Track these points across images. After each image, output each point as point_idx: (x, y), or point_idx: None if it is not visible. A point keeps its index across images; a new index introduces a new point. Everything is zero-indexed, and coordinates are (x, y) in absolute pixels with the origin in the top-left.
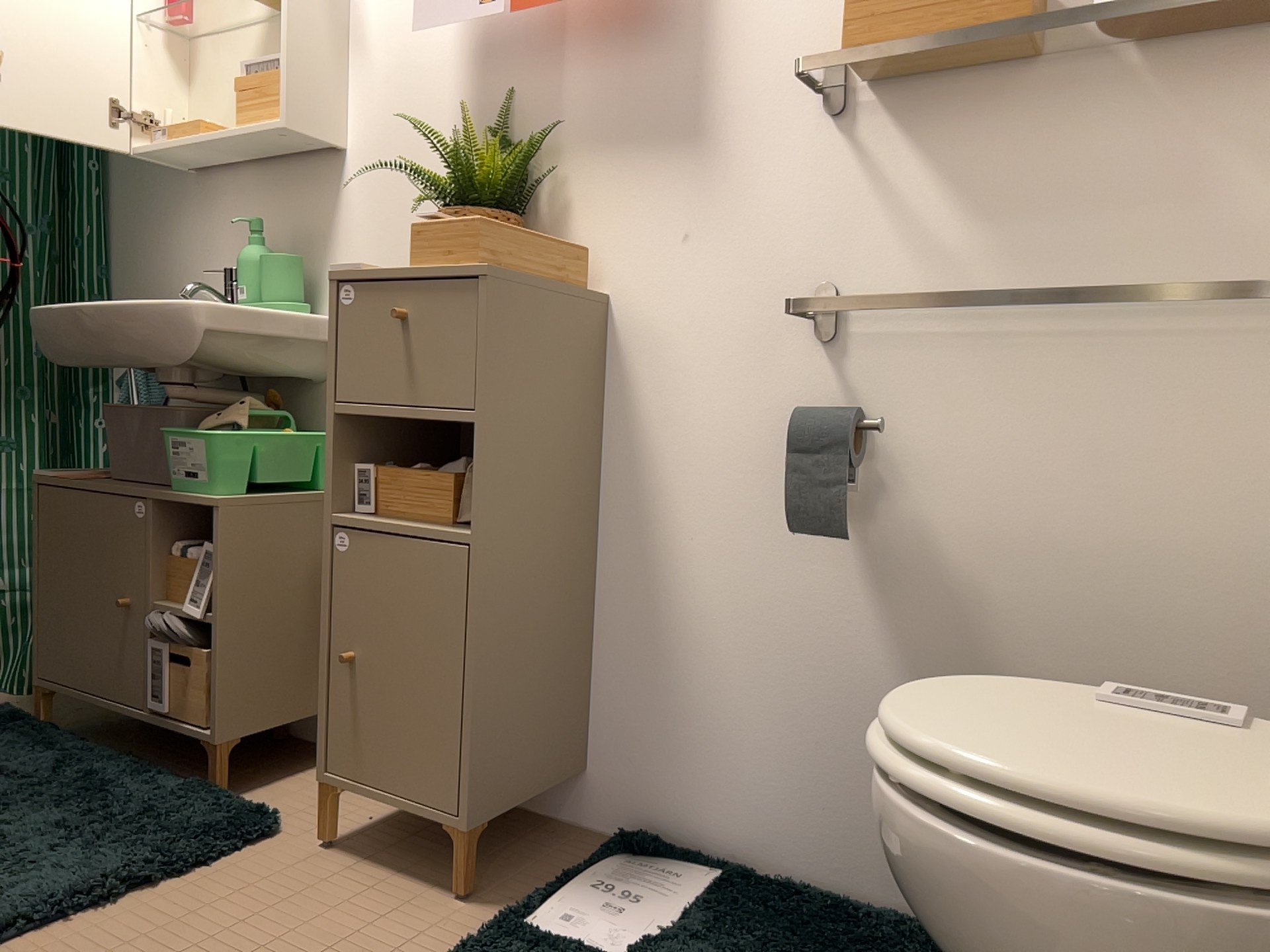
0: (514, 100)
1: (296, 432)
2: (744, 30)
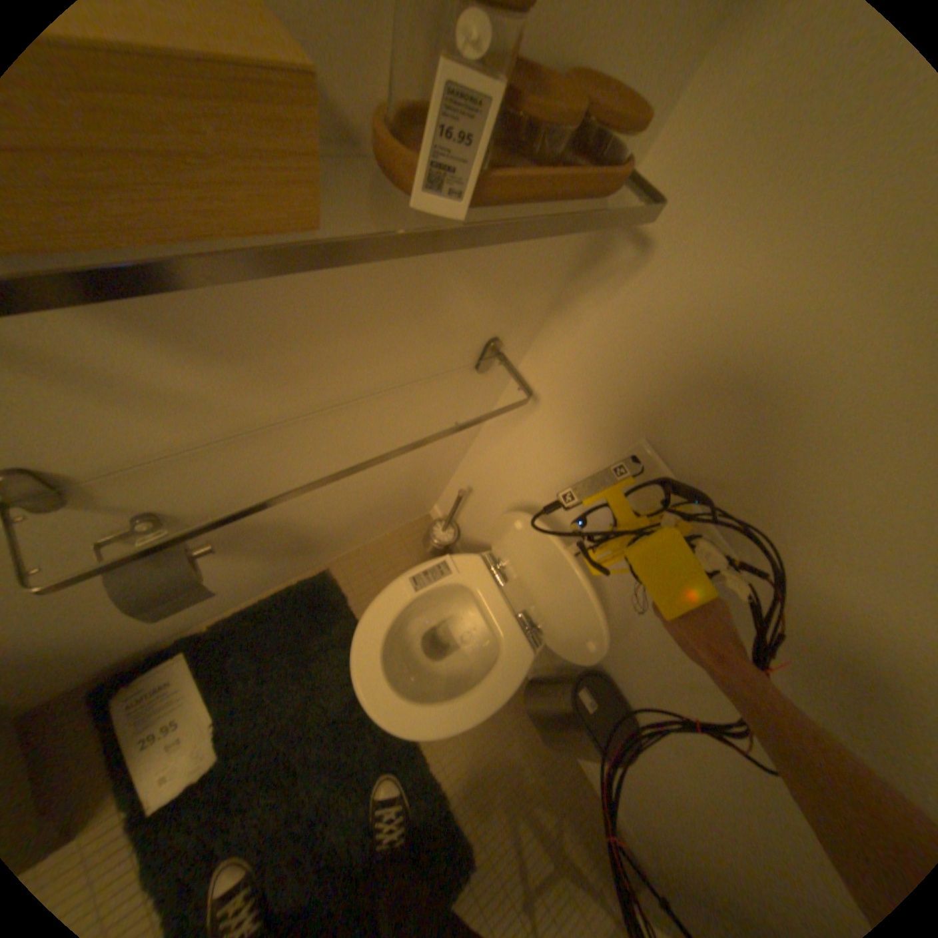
0: None
1: None
2: None
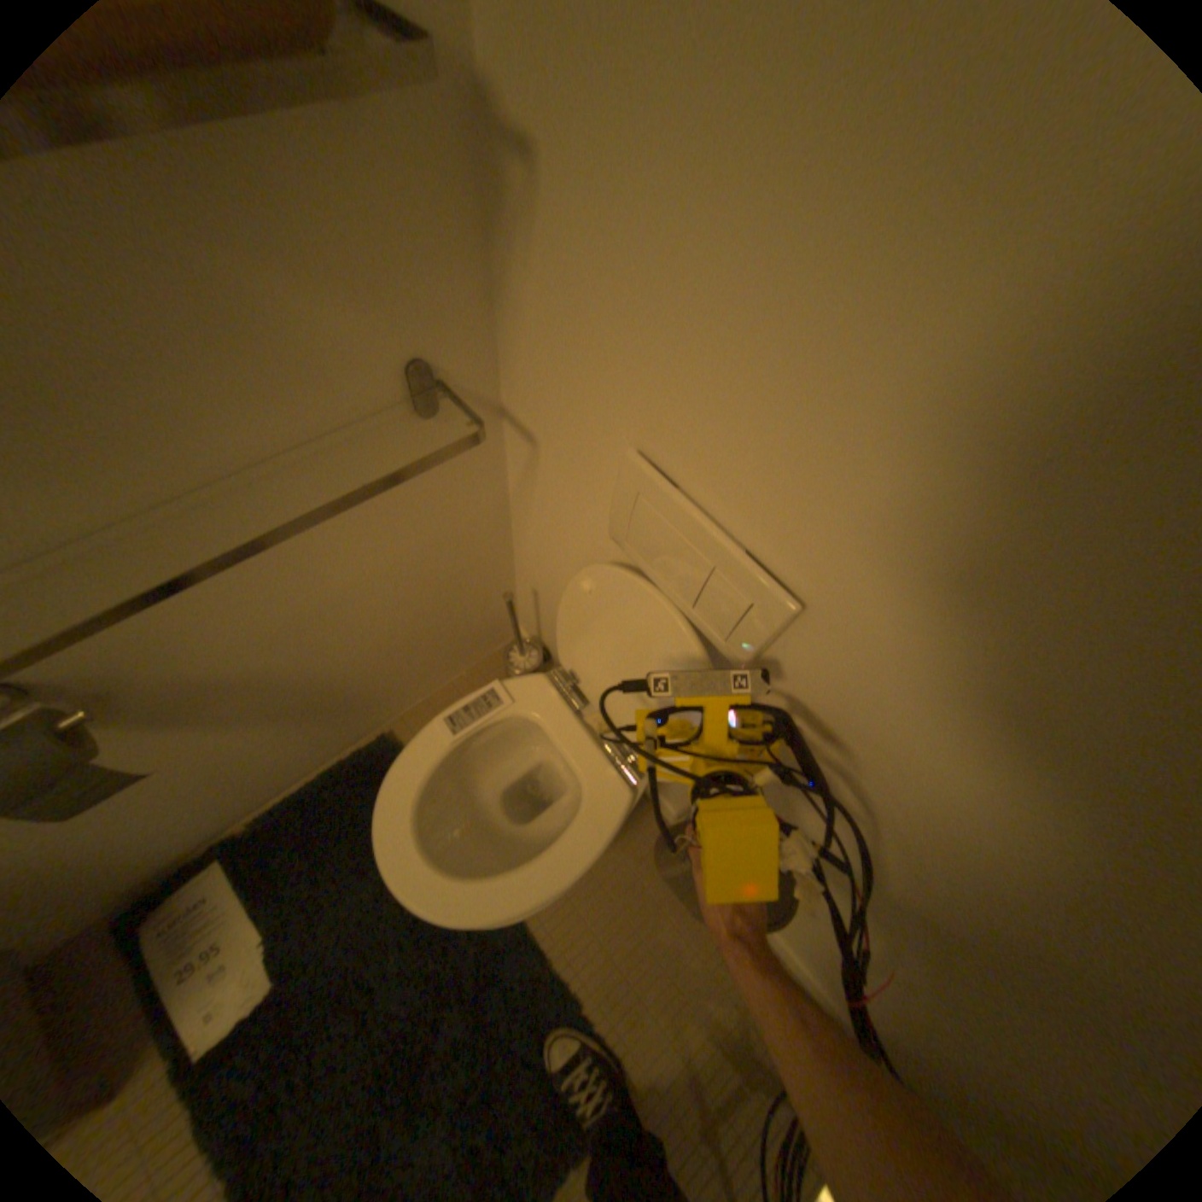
0: None
1: None
2: None
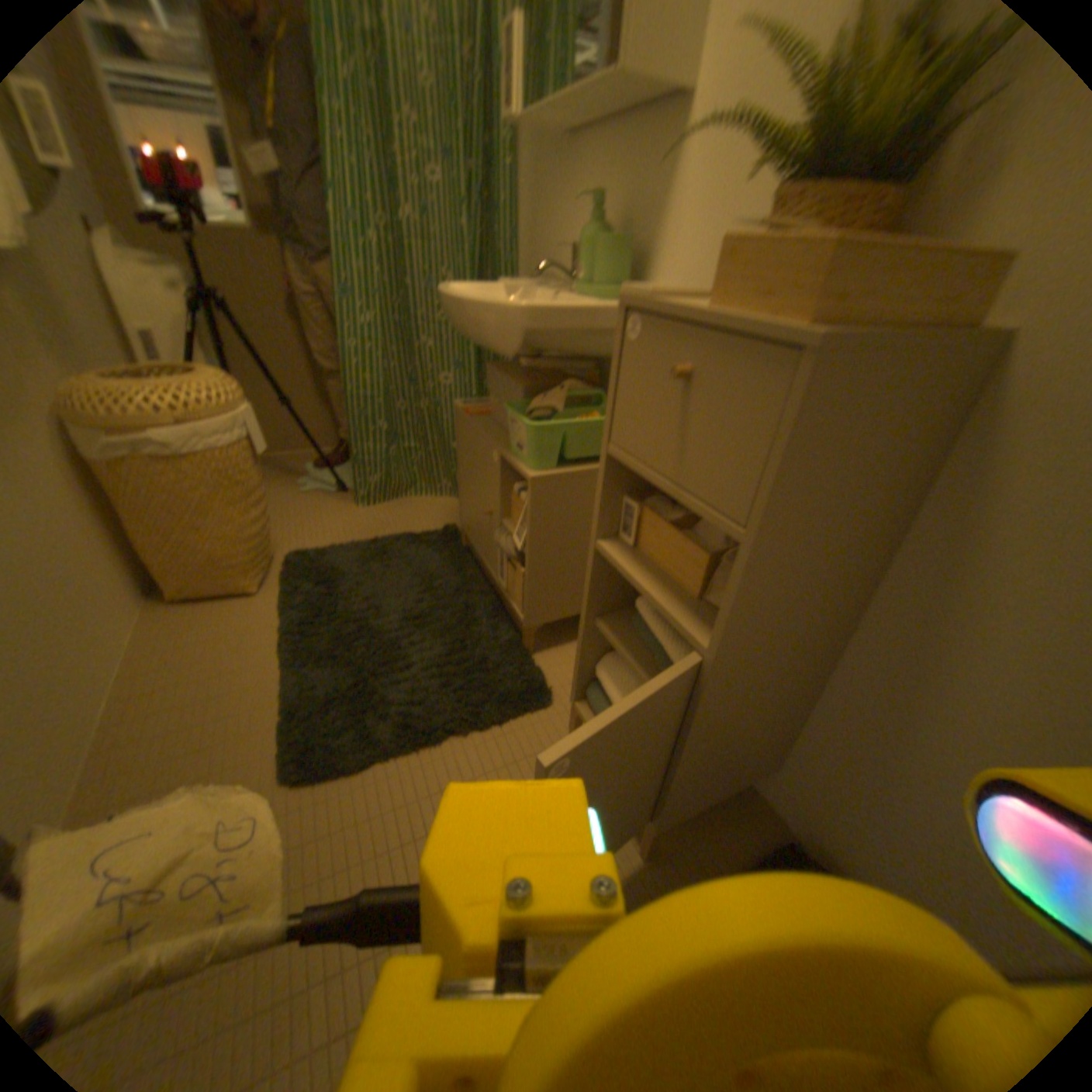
0: None
1: (596, 419)
2: None
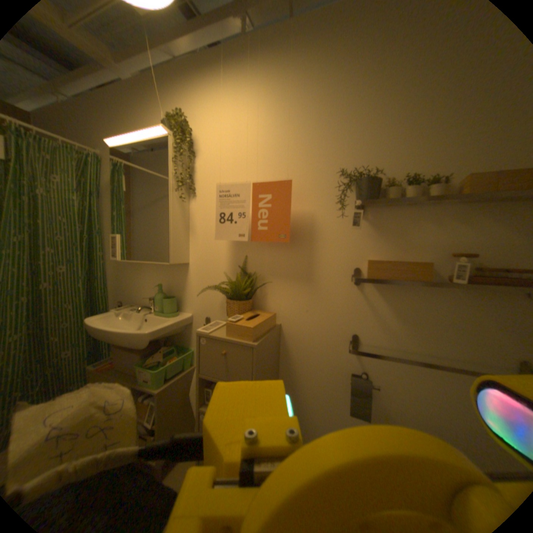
0: (247, 257)
1: (175, 357)
2: (328, 251)
